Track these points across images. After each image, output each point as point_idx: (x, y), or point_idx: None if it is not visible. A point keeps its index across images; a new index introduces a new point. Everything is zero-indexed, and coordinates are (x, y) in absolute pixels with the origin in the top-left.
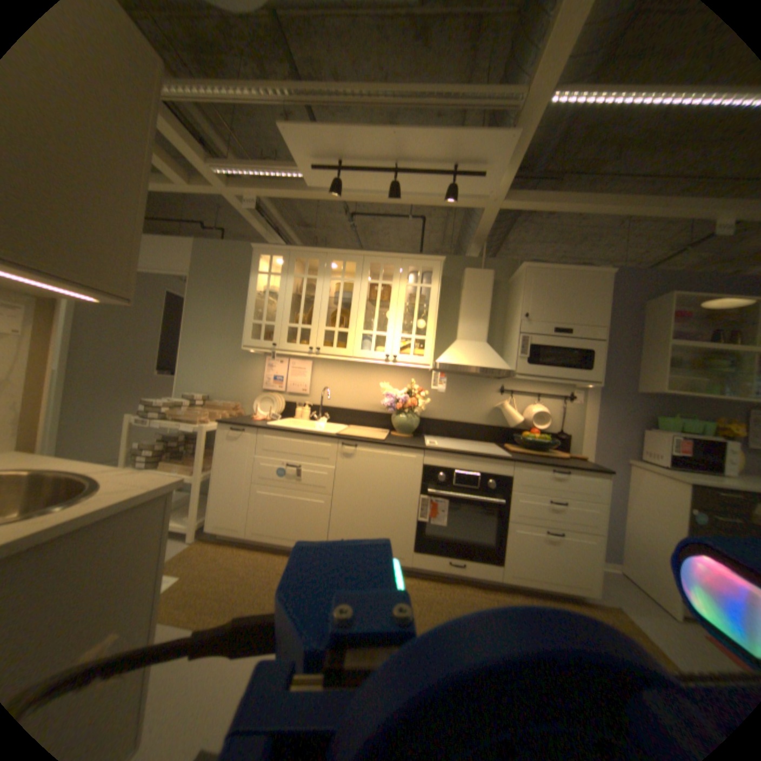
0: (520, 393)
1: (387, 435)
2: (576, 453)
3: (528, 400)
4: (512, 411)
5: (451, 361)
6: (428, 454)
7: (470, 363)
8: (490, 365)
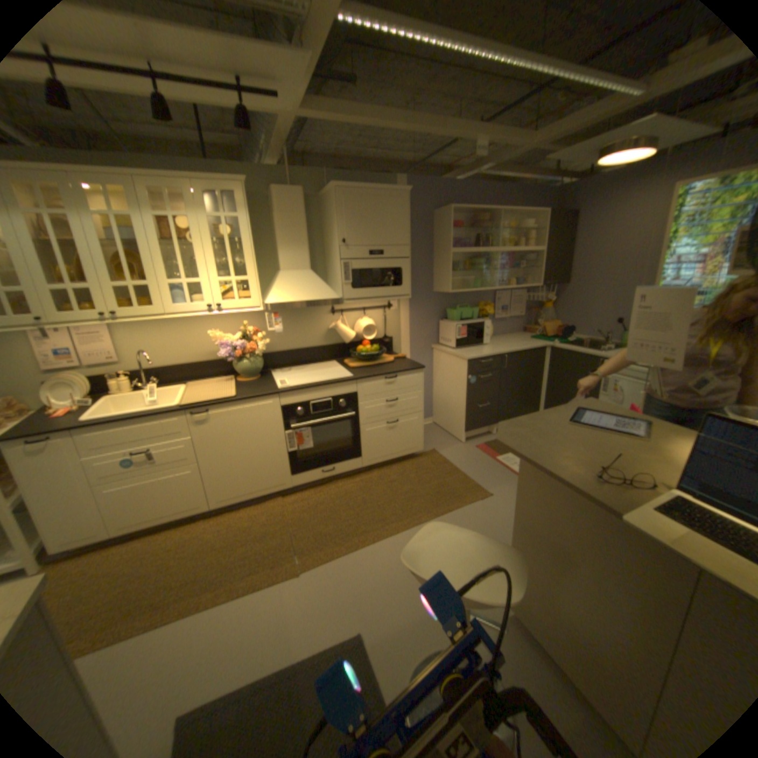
0: (349, 311)
1: (235, 383)
2: (397, 350)
3: (356, 316)
4: (345, 330)
5: (283, 300)
6: (284, 397)
7: (302, 298)
8: (320, 297)
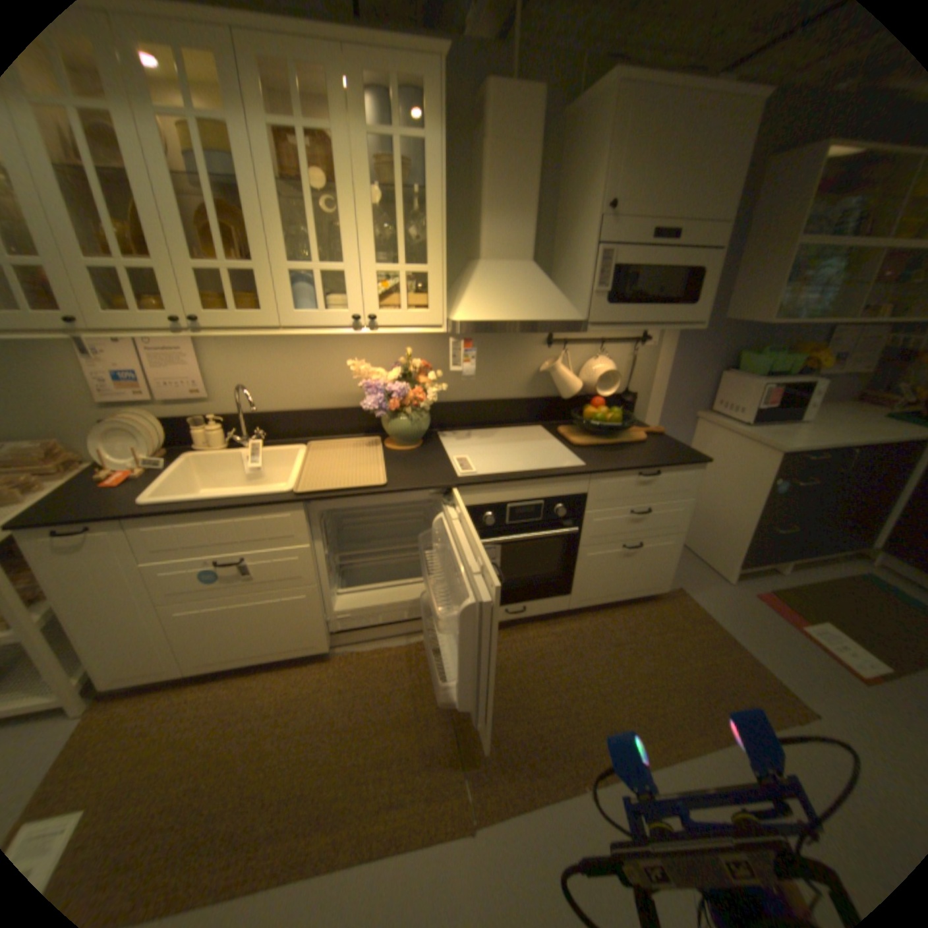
0: (578, 341)
1: (383, 451)
2: (641, 414)
3: (587, 350)
4: (568, 374)
5: (484, 313)
6: (467, 491)
7: (518, 313)
8: (550, 313)
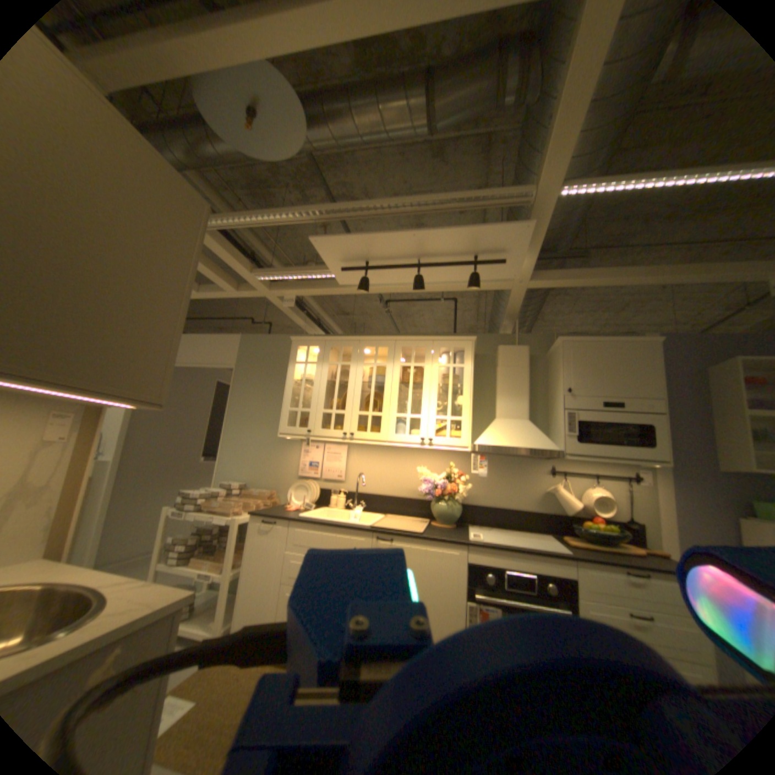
0: (576, 474)
1: (428, 525)
2: (656, 546)
3: (586, 482)
4: (568, 495)
5: (491, 441)
6: (473, 550)
7: (513, 443)
8: (535, 444)
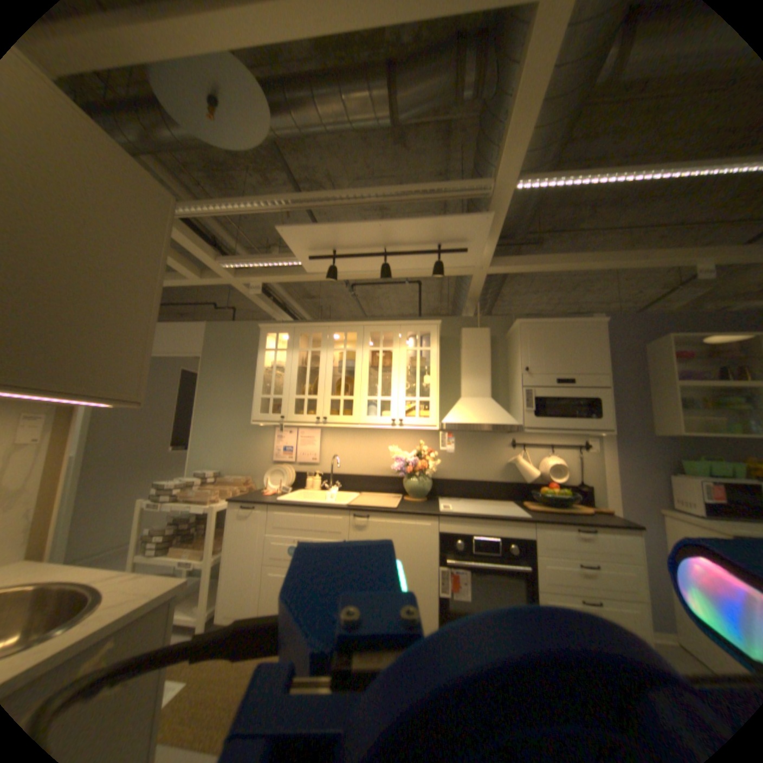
0: (533, 445)
1: (400, 499)
2: (601, 505)
3: (541, 452)
4: (526, 465)
5: (457, 419)
6: (443, 520)
7: (476, 419)
8: (496, 420)
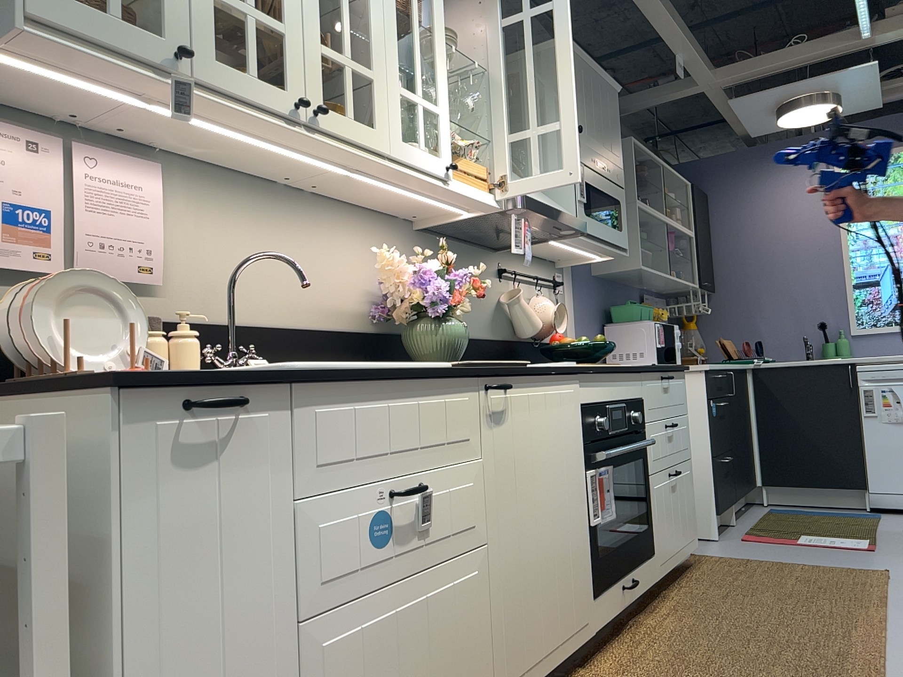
0: (522, 276)
1: None
2: None
3: (526, 289)
4: (531, 306)
5: (529, 195)
6: (584, 380)
7: (547, 202)
8: (563, 210)
